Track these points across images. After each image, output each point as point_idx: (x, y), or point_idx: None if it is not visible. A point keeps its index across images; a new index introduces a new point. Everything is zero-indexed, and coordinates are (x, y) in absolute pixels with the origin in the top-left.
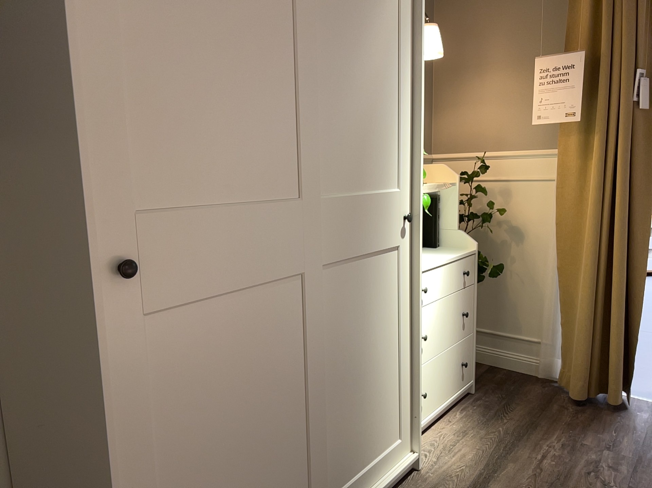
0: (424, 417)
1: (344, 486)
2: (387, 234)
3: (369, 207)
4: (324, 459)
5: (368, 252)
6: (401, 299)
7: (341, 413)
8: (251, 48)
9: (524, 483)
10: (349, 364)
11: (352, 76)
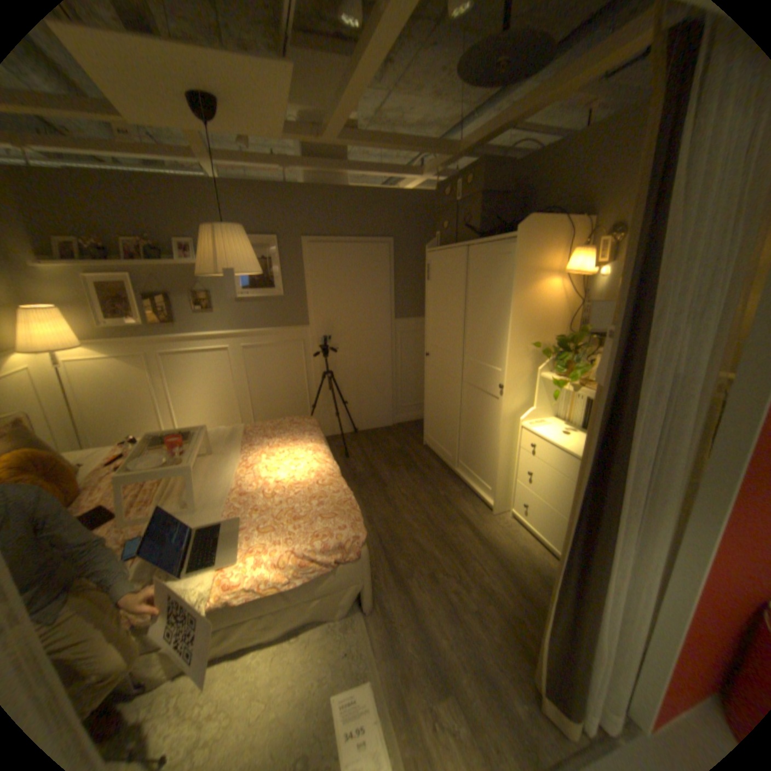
0: (529, 526)
1: (465, 468)
2: (492, 387)
3: (483, 370)
4: (458, 447)
5: (482, 389)
6: (498, 426)
7: (467, 441)
8: (447, 307)
9: (459, 542)
10: (471, 427)
11: (481, 311)
